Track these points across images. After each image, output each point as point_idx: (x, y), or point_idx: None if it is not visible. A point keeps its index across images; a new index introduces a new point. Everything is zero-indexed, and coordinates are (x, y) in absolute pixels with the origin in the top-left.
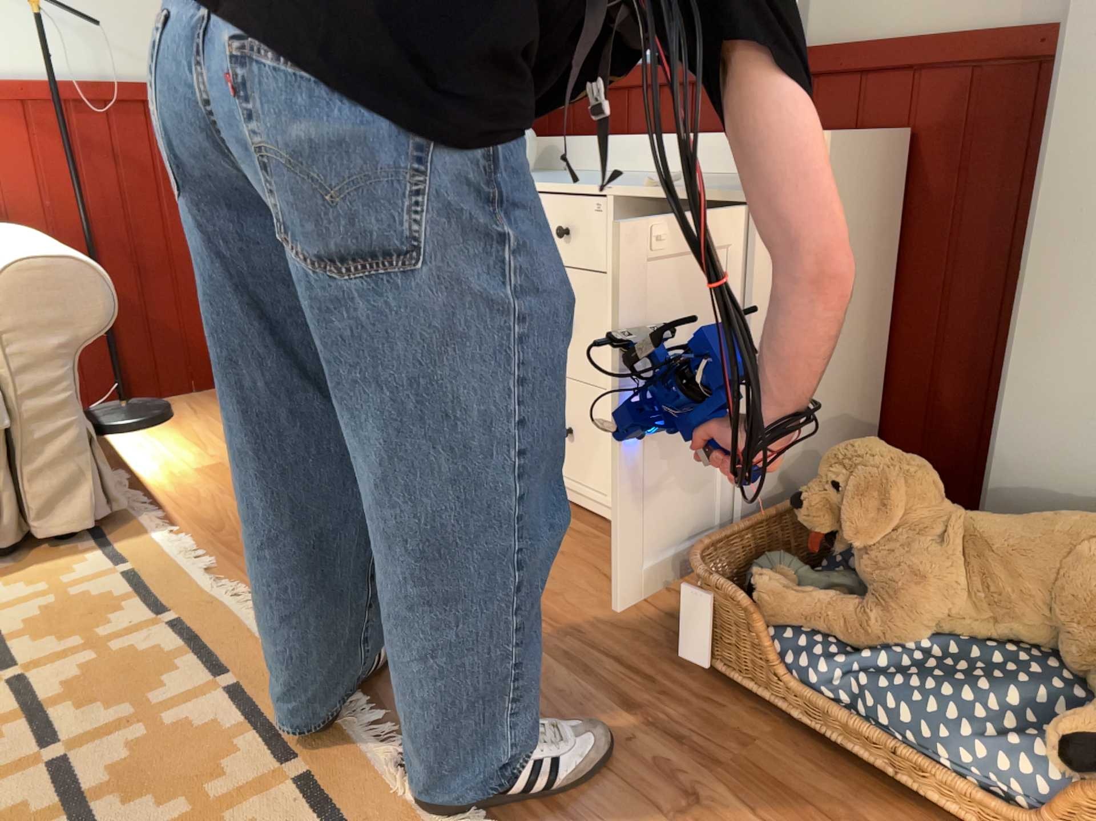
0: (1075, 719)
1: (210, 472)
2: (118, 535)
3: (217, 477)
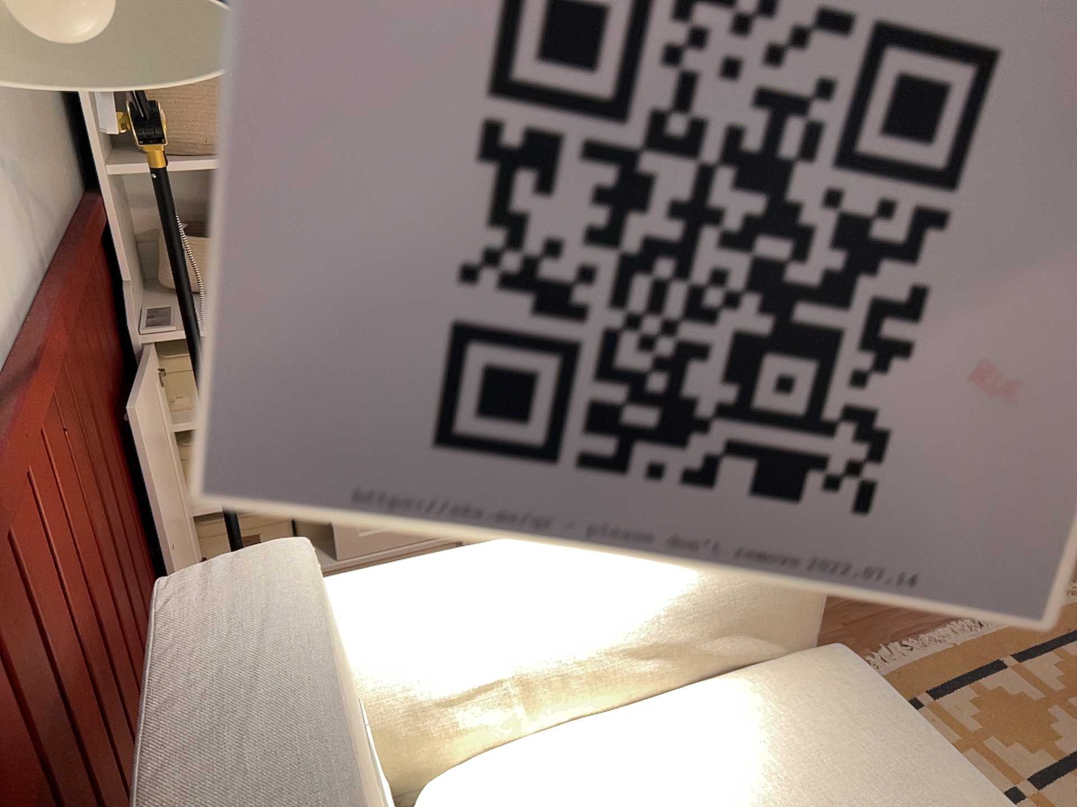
0: None
1: None
2: None
3: None
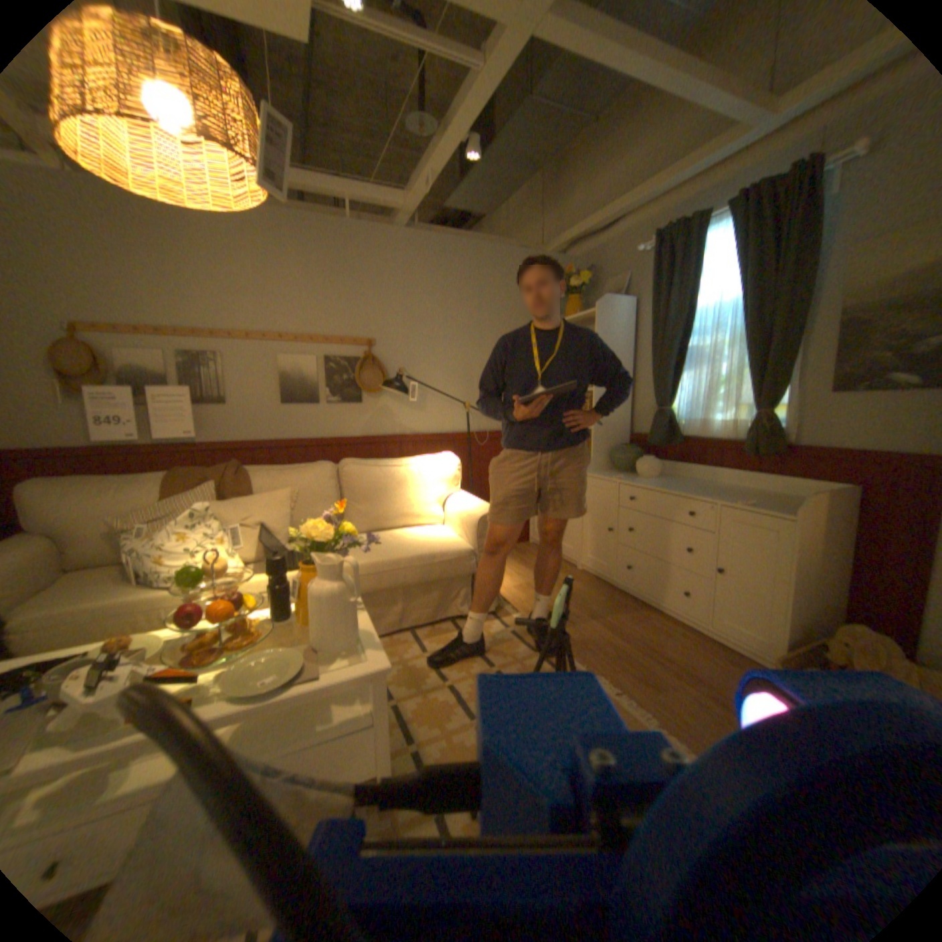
0: None
1: (519, 589)
2: (500, 614)
3: (523, 592)
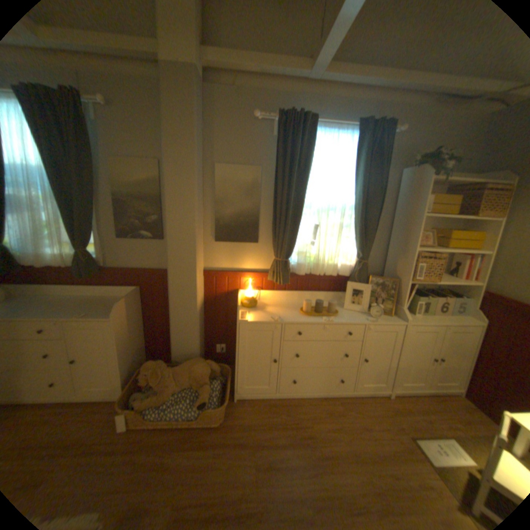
0: (197, 403)
1: None
2: None
3: None
